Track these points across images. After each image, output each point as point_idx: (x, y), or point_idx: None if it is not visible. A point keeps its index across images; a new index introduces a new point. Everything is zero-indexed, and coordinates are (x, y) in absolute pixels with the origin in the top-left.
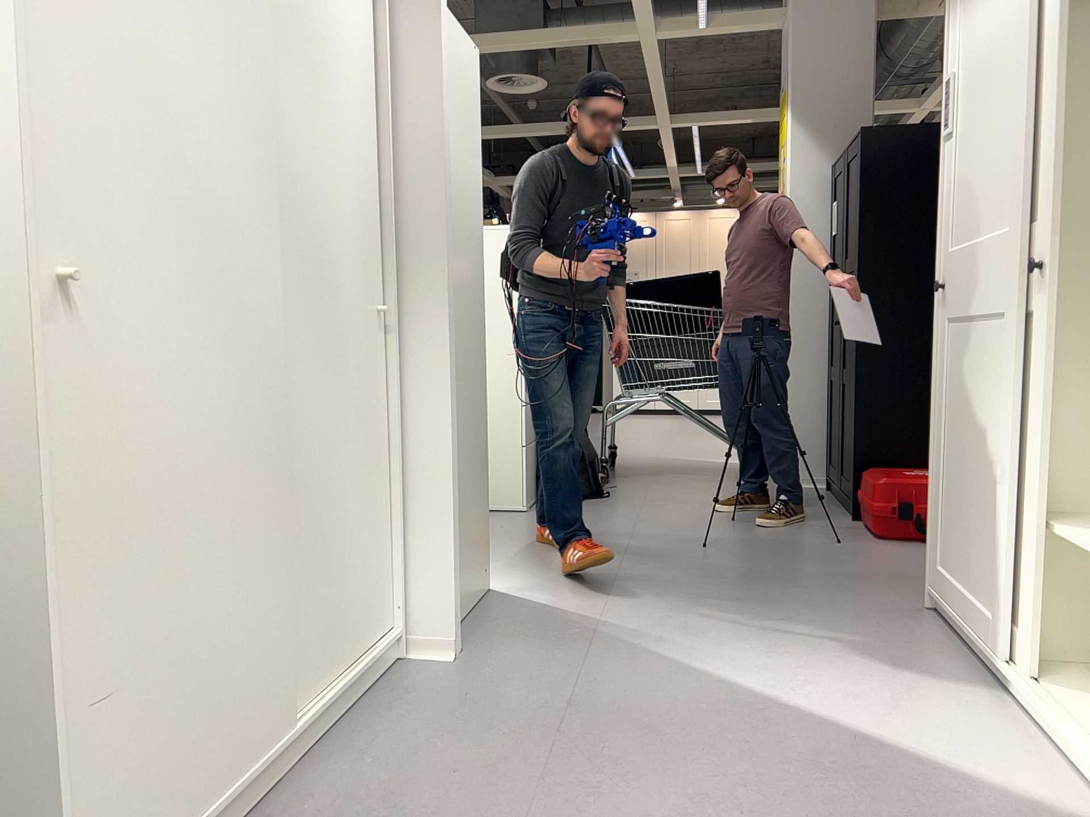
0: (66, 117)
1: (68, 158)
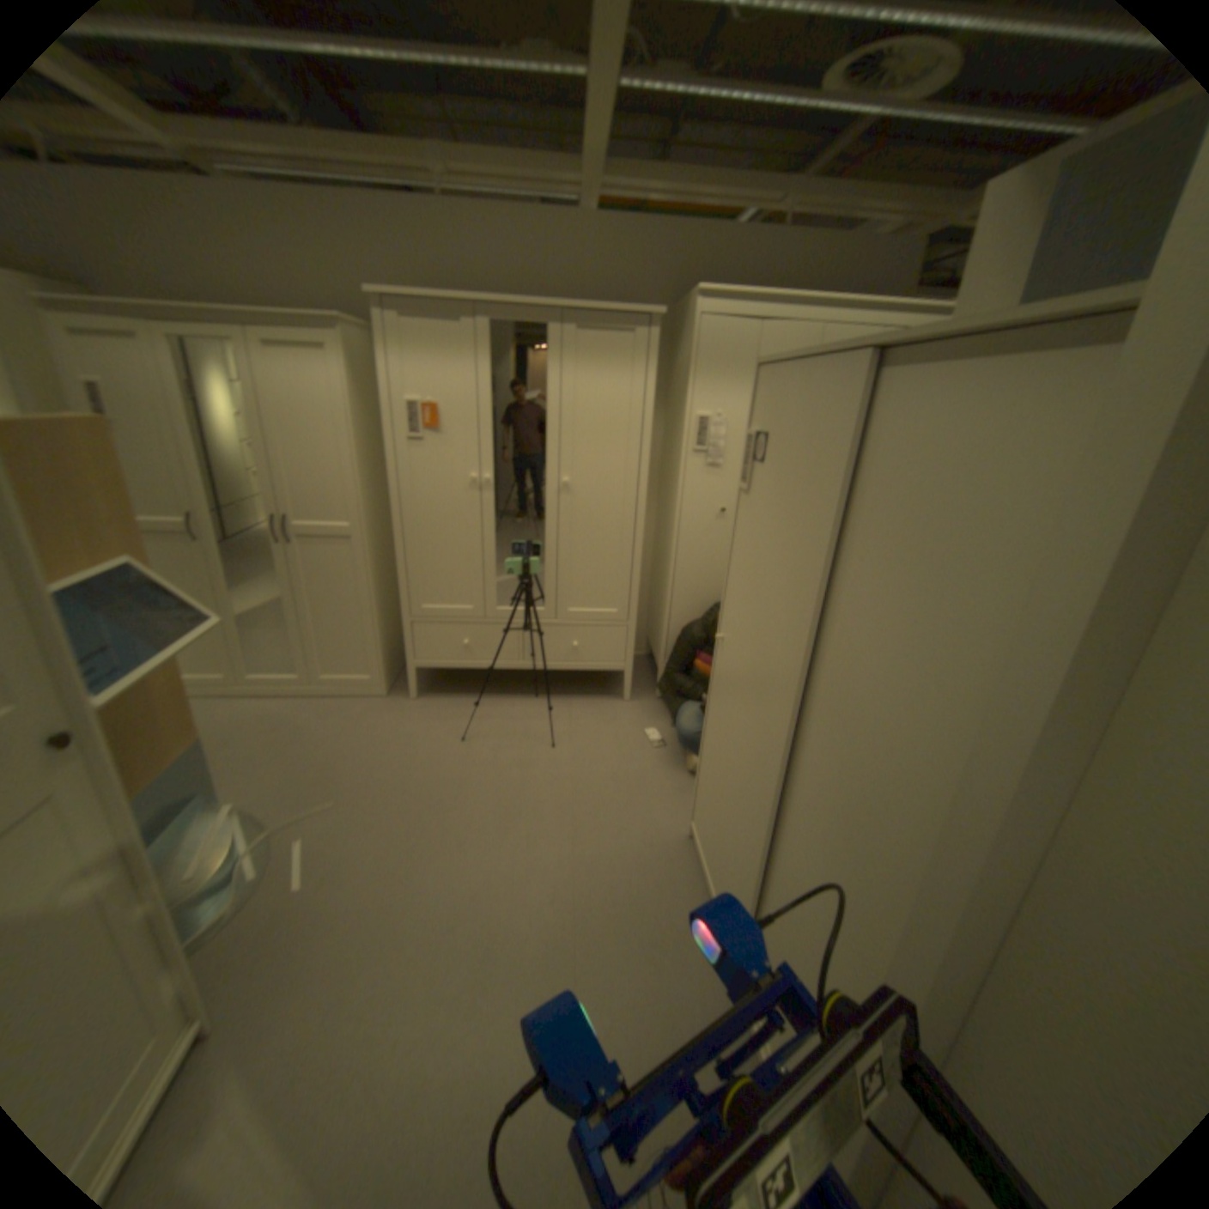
0: (731, 583)
1: (729, 597)
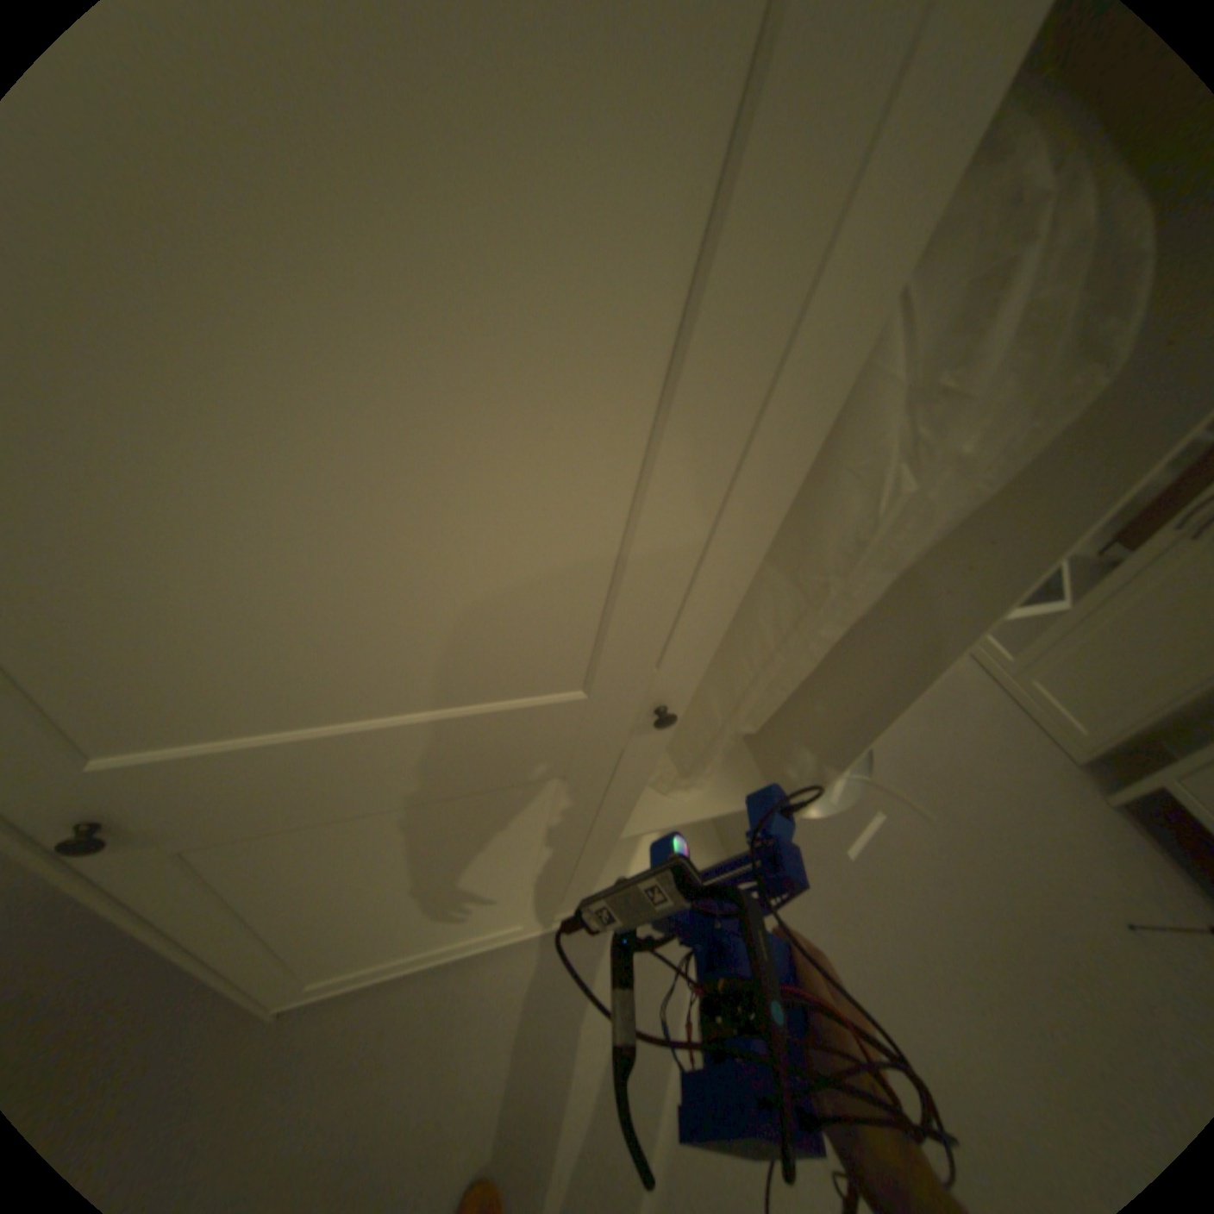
0: None
1: None
